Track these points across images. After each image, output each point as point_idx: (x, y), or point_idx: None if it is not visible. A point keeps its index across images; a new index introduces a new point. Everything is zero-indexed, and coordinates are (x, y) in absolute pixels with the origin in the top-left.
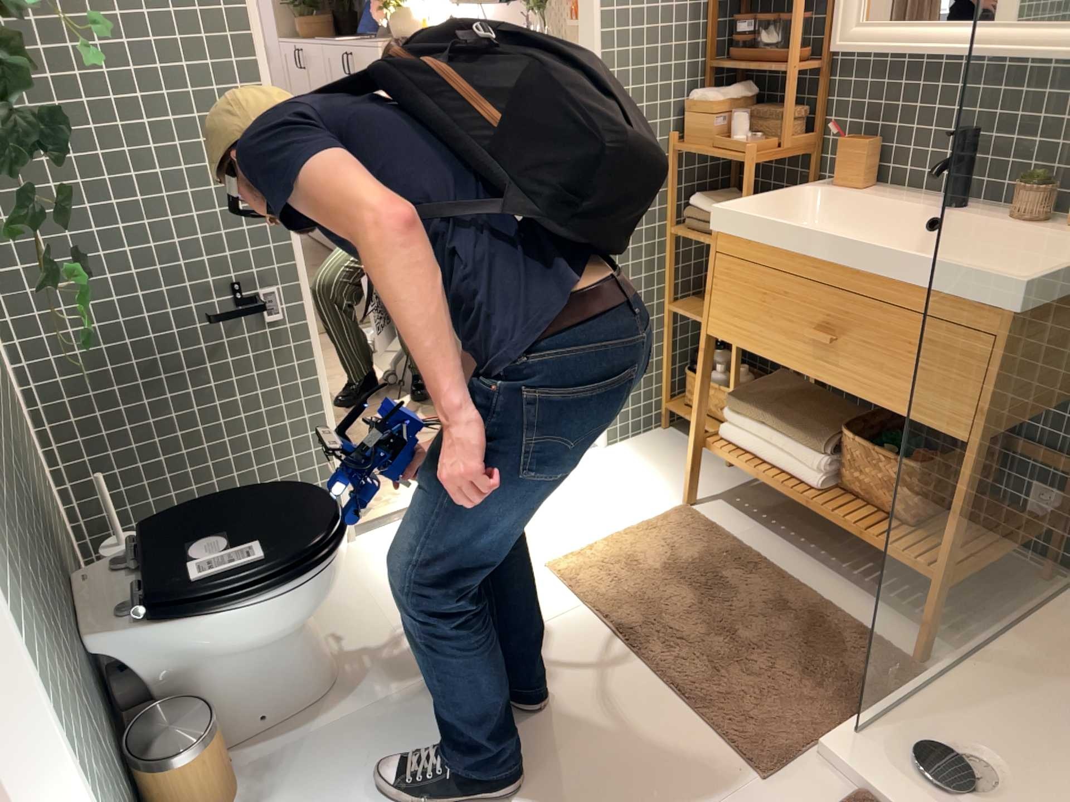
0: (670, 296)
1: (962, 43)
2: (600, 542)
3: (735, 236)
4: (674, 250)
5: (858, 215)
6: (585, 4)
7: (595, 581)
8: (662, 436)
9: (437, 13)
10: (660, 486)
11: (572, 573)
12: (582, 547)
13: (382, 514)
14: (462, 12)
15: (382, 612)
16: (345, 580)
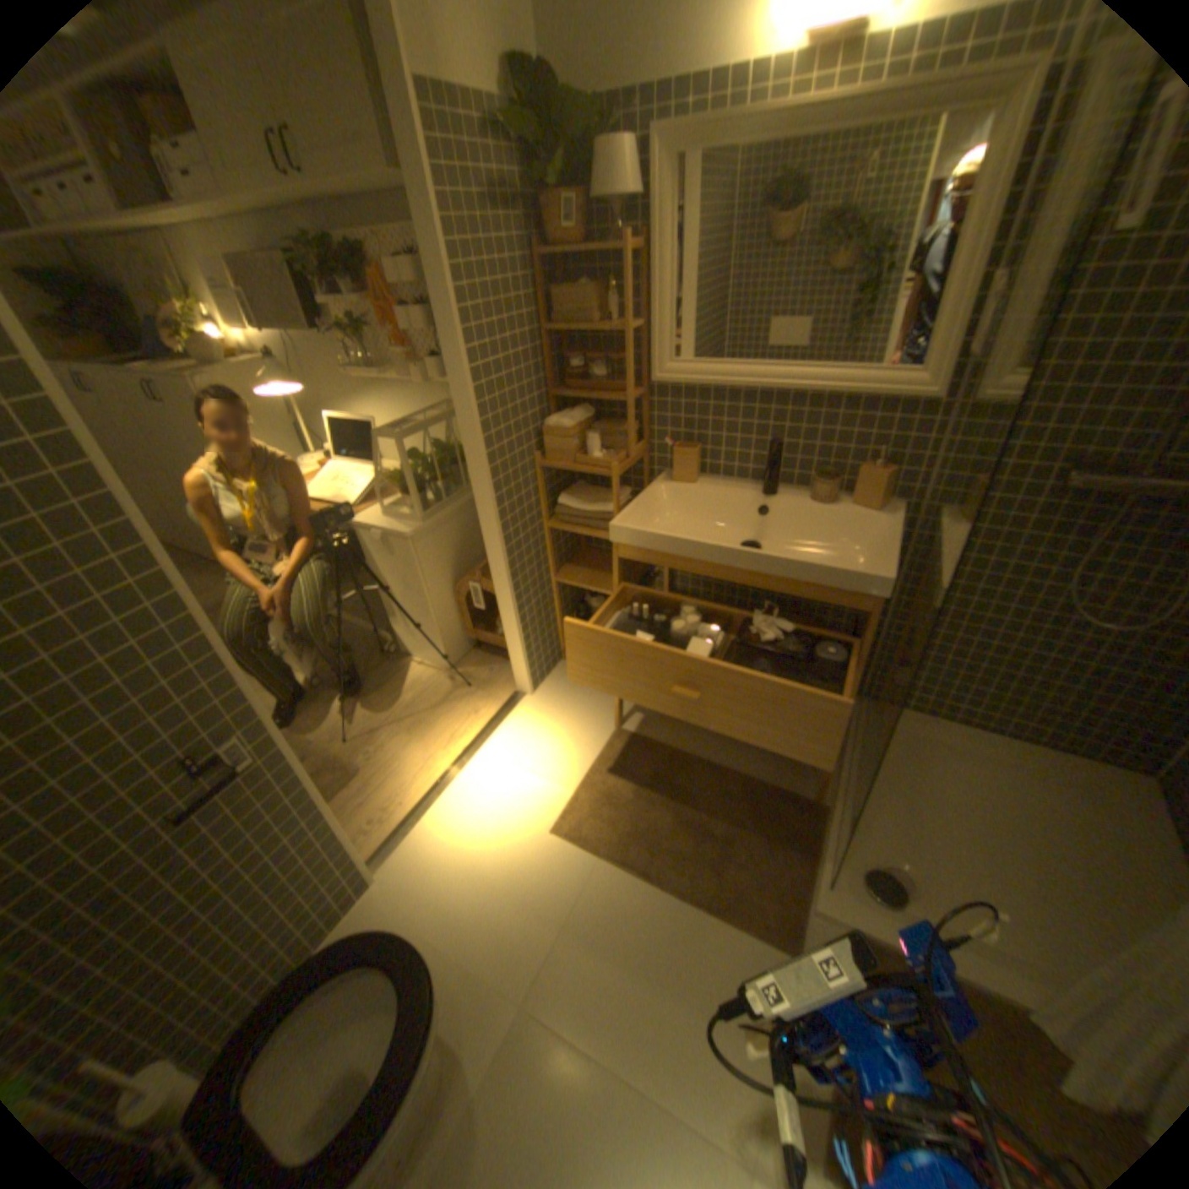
0: (553, 571)
1: (776, 381)
2: (575, 788)
3: (620, 536)
4: (550, 538)
5: (696, 501)
6: (447, 359)
7: (591, 829)
8: (563, 666)
9: (225, 328)
10: (587, 714)
11: (570, 827)
12: (564, 798)
13: (380, 836)
14: (254, 329)
15: (439, 951)
16: (385, 932)
